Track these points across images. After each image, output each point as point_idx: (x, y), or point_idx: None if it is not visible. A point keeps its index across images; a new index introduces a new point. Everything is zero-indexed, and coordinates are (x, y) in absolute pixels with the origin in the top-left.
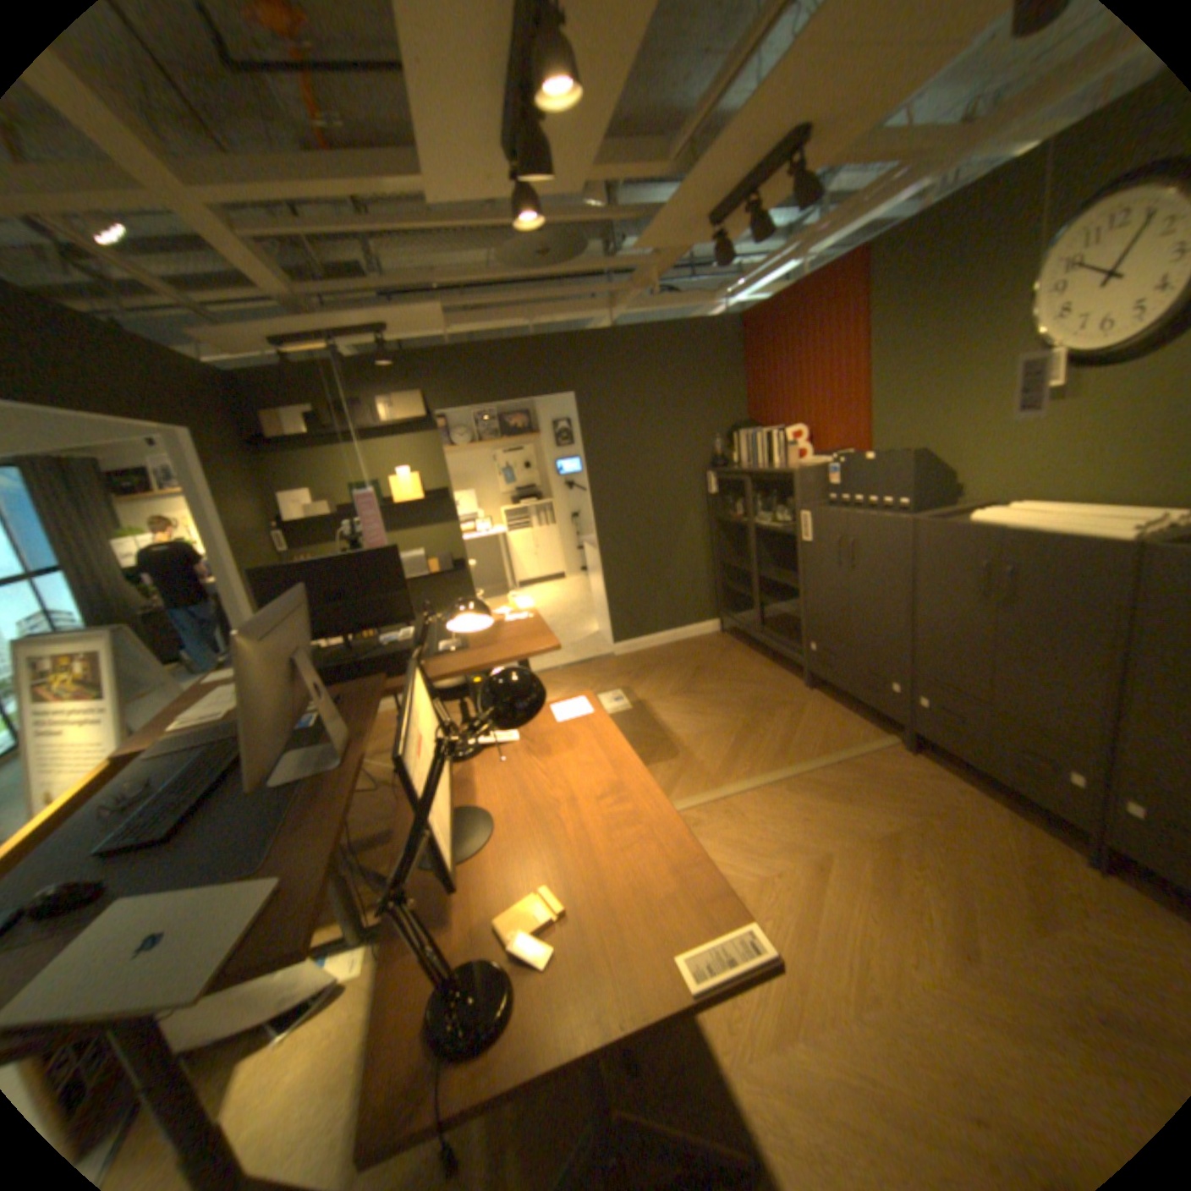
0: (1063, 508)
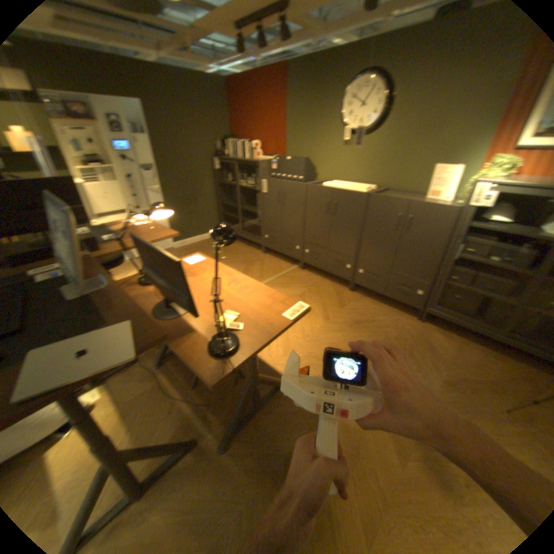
0: (346, 183)
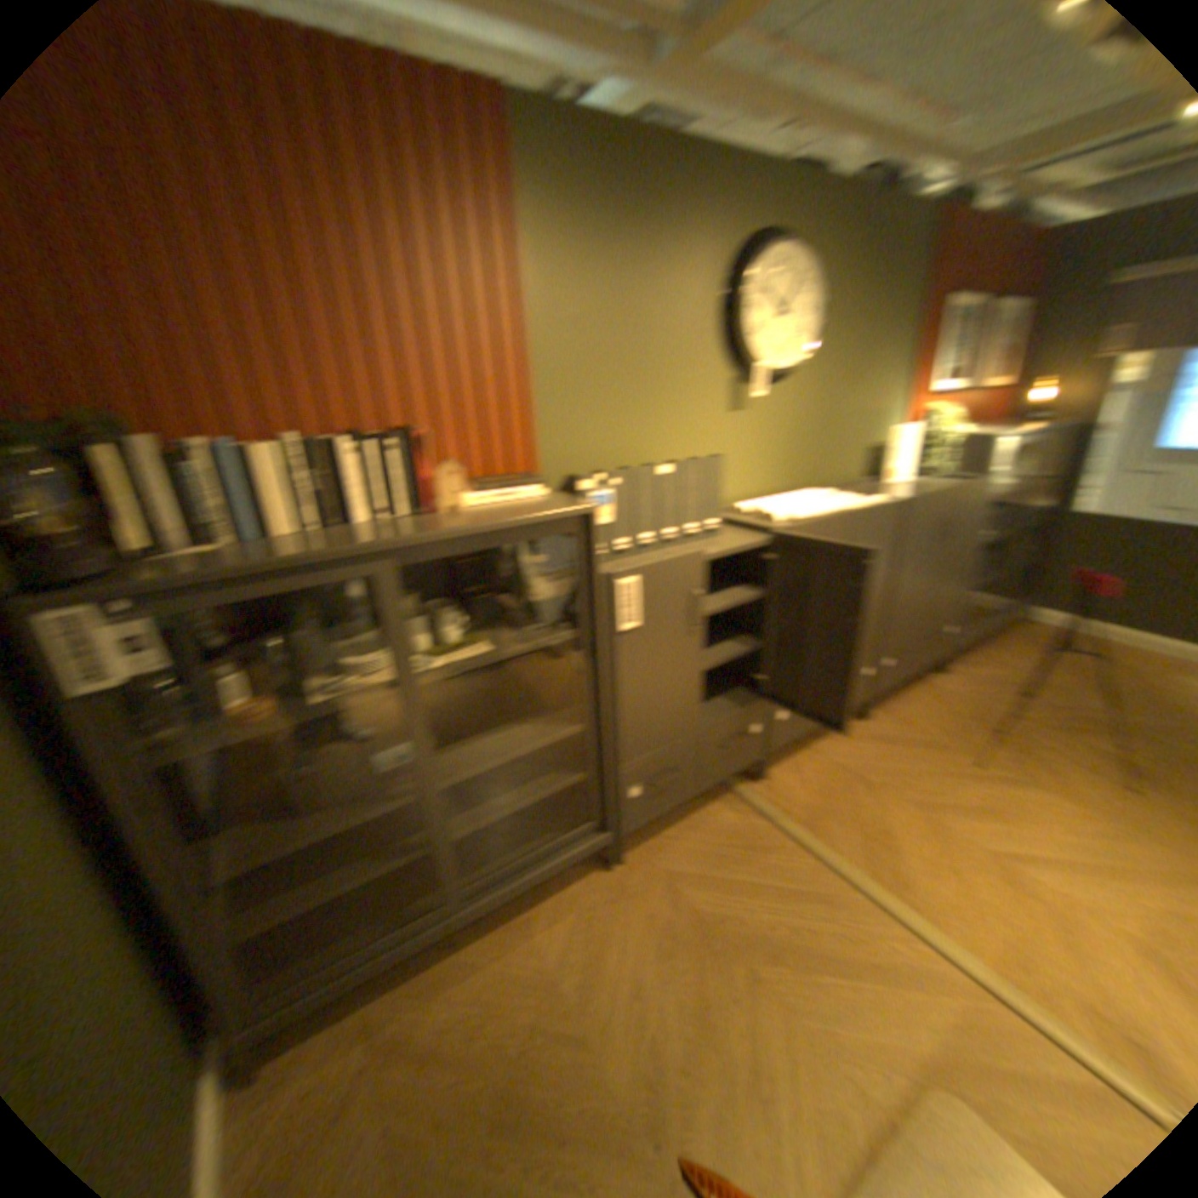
0: (791, 499)
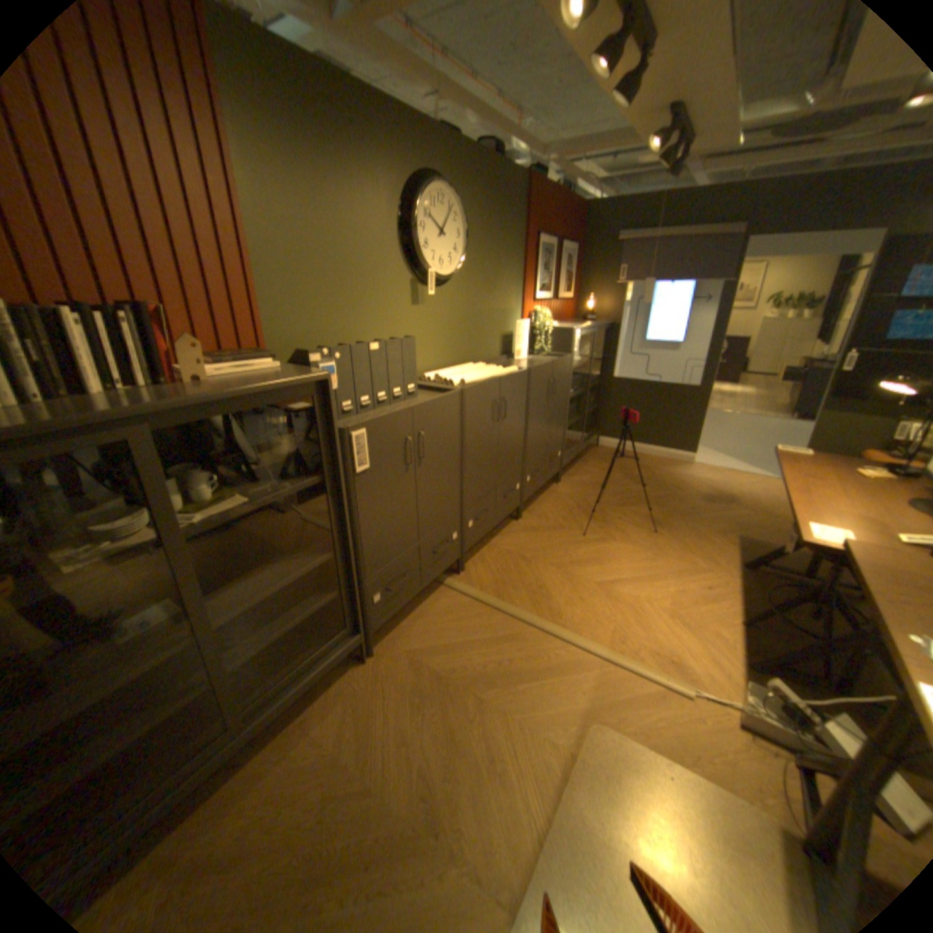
0: (458, 370)
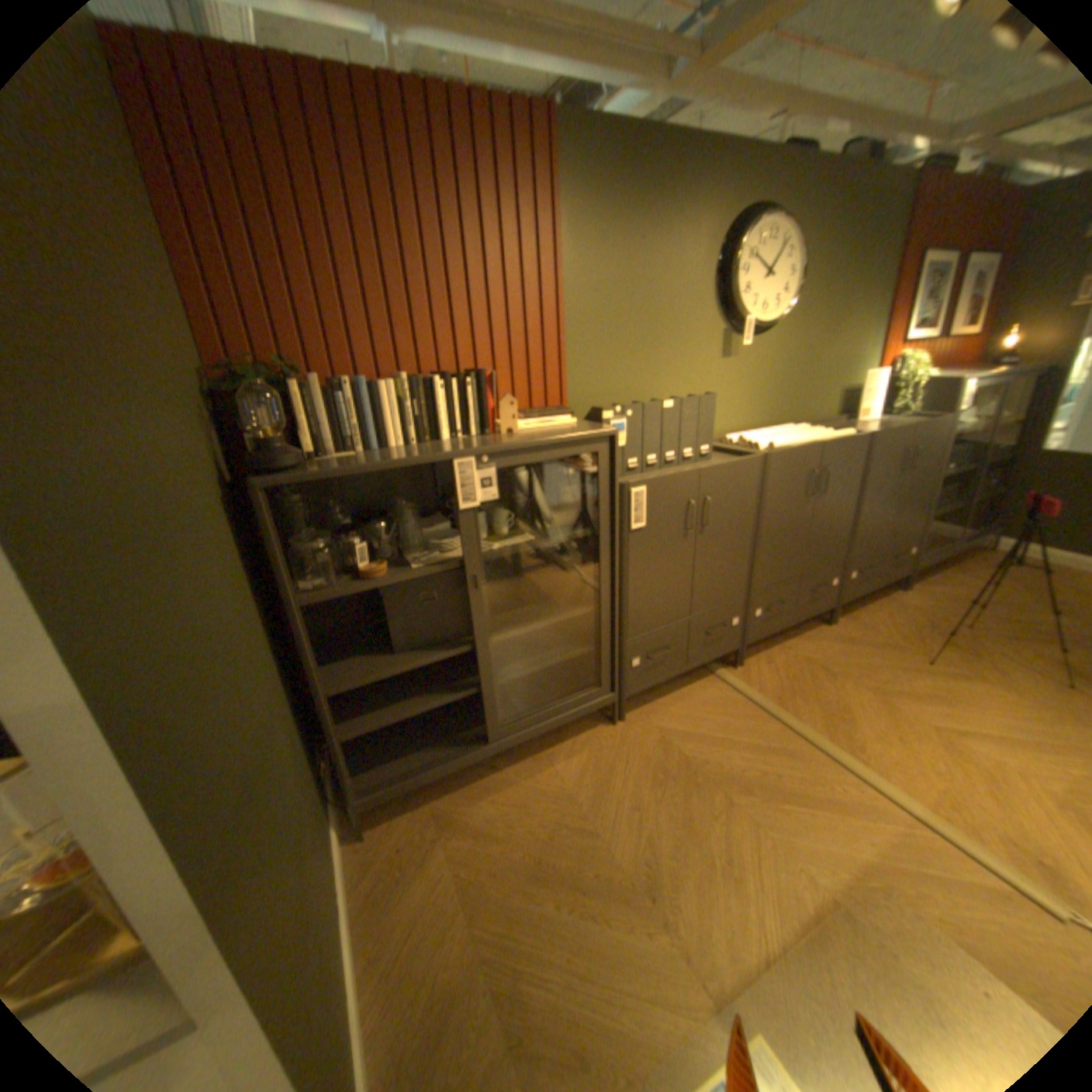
0: (770, 432)
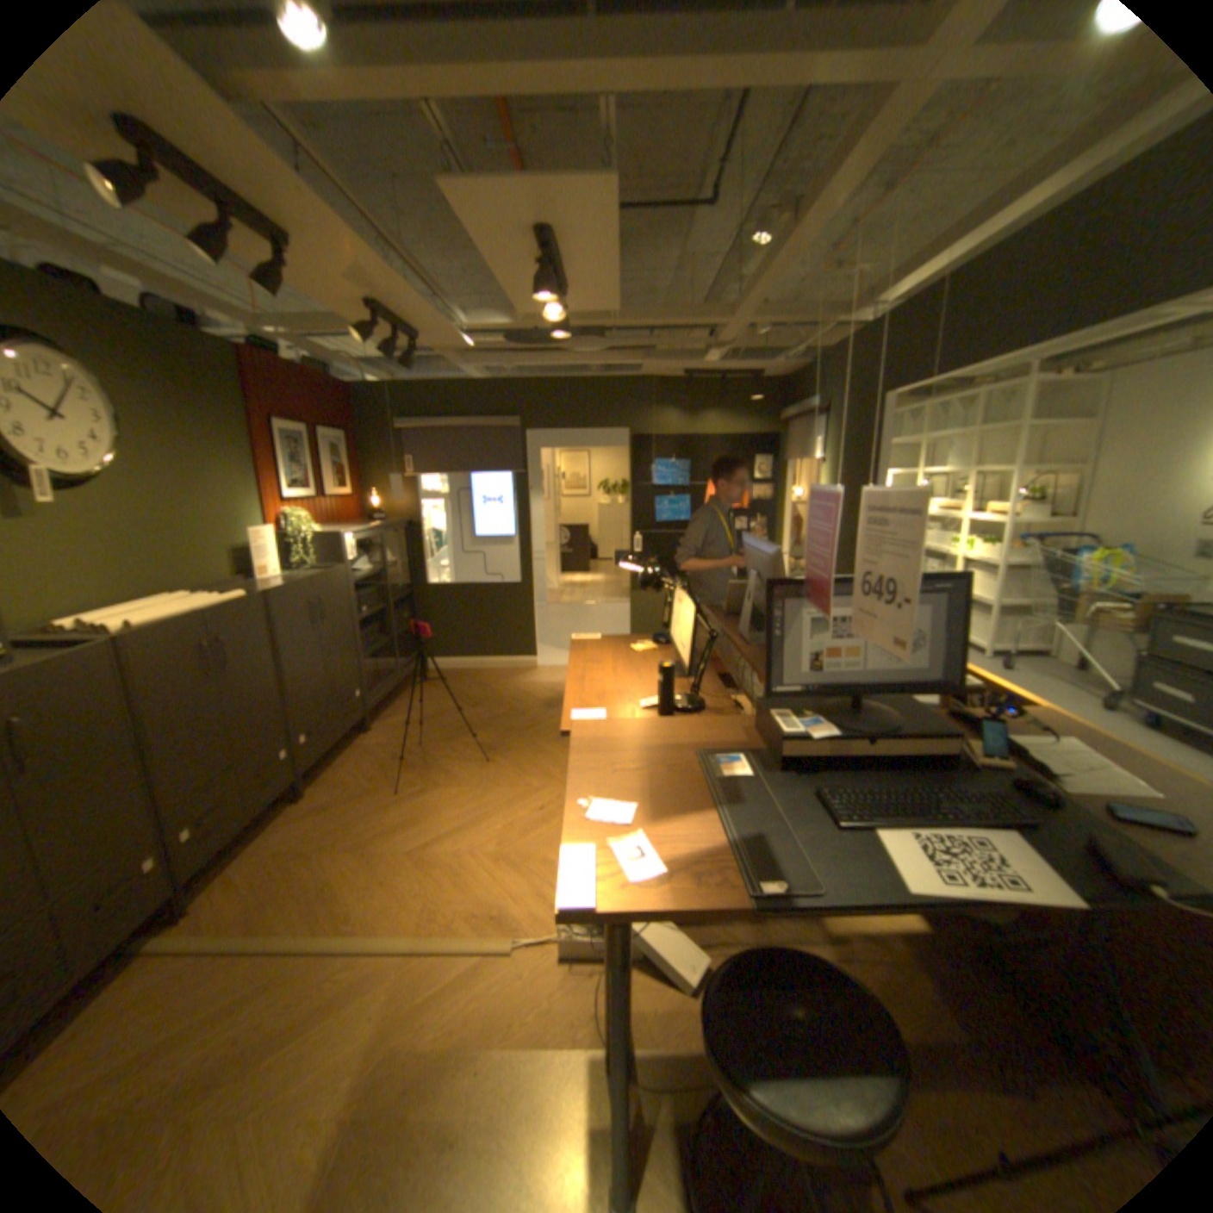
0: (132, 607)
